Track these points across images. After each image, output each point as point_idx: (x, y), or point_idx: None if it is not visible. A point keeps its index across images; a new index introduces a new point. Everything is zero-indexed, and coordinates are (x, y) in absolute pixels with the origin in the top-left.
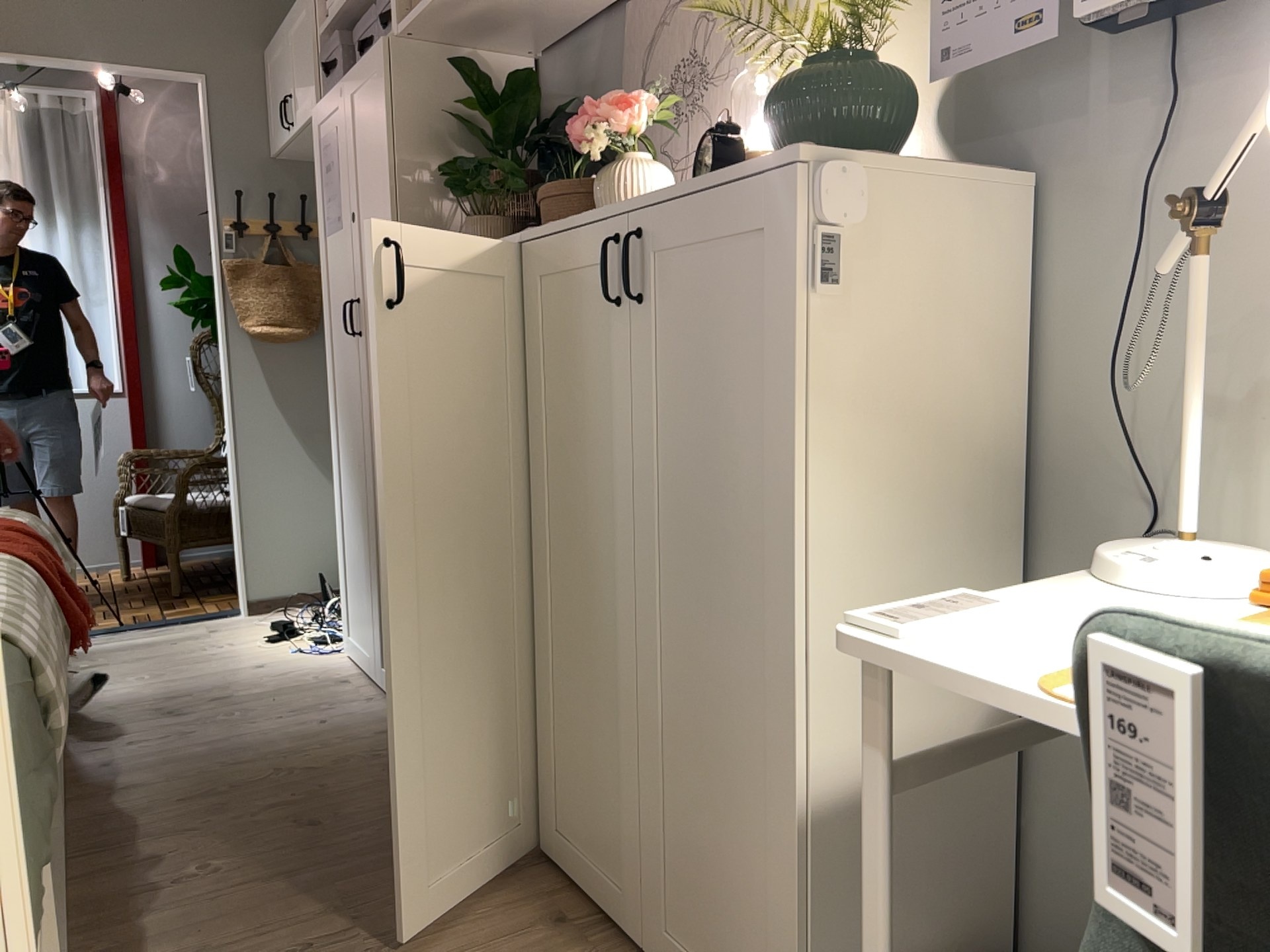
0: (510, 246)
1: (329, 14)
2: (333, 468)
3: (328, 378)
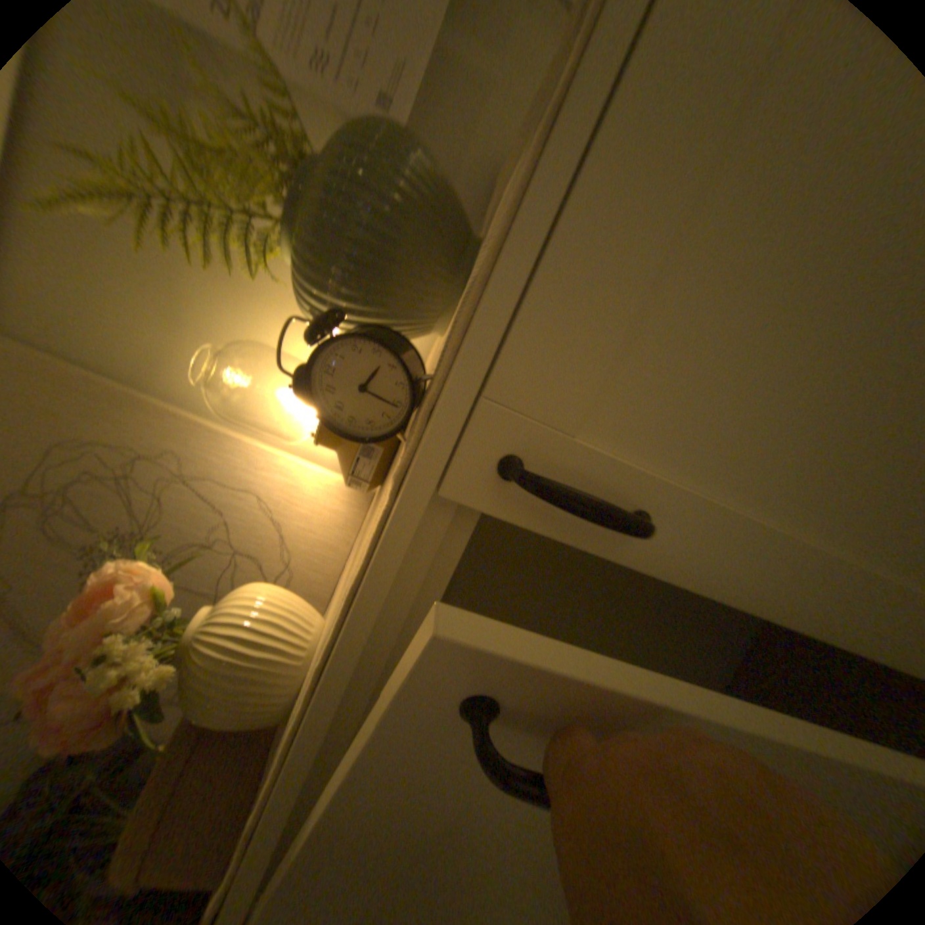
0: None
1: None
2: None
3: None
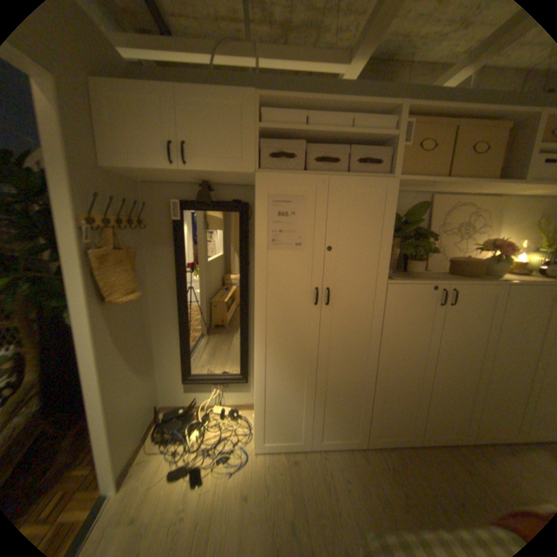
0: (502, 285)
1: (263, 118)
2: (259, 369)
3: (259, 325)
